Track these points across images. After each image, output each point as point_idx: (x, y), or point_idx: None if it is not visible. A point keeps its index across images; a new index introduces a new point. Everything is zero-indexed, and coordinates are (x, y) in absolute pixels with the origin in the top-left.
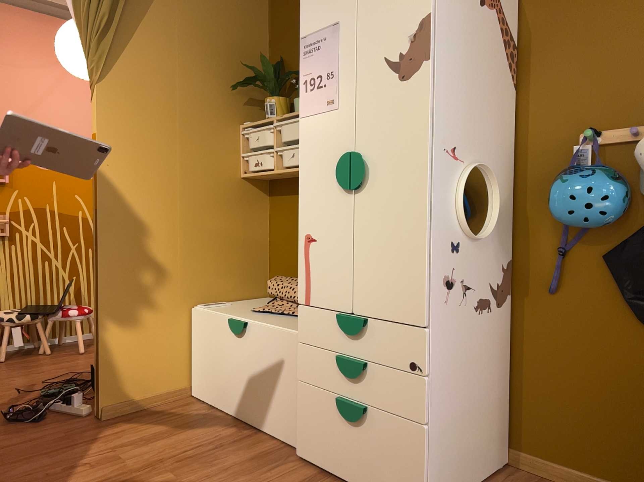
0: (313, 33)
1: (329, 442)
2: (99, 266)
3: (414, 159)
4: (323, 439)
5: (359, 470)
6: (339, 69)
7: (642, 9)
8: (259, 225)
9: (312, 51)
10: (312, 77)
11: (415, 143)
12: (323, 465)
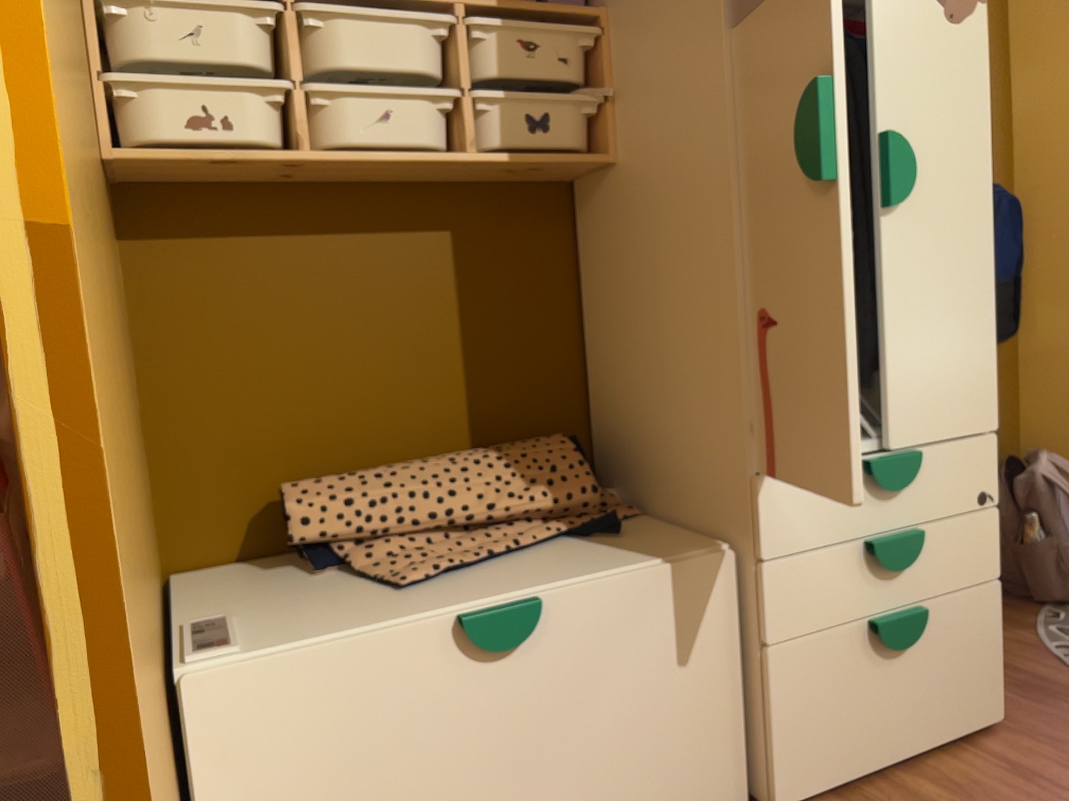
0: None
1: (855, 720)
2: (100, 615)
3: (974, 161)
4: (842, 725)
5: (912, 723)
6: None
7: None
8: (129, 340)
9: None
10: None
11: (974, 134)
12: (844, 774)
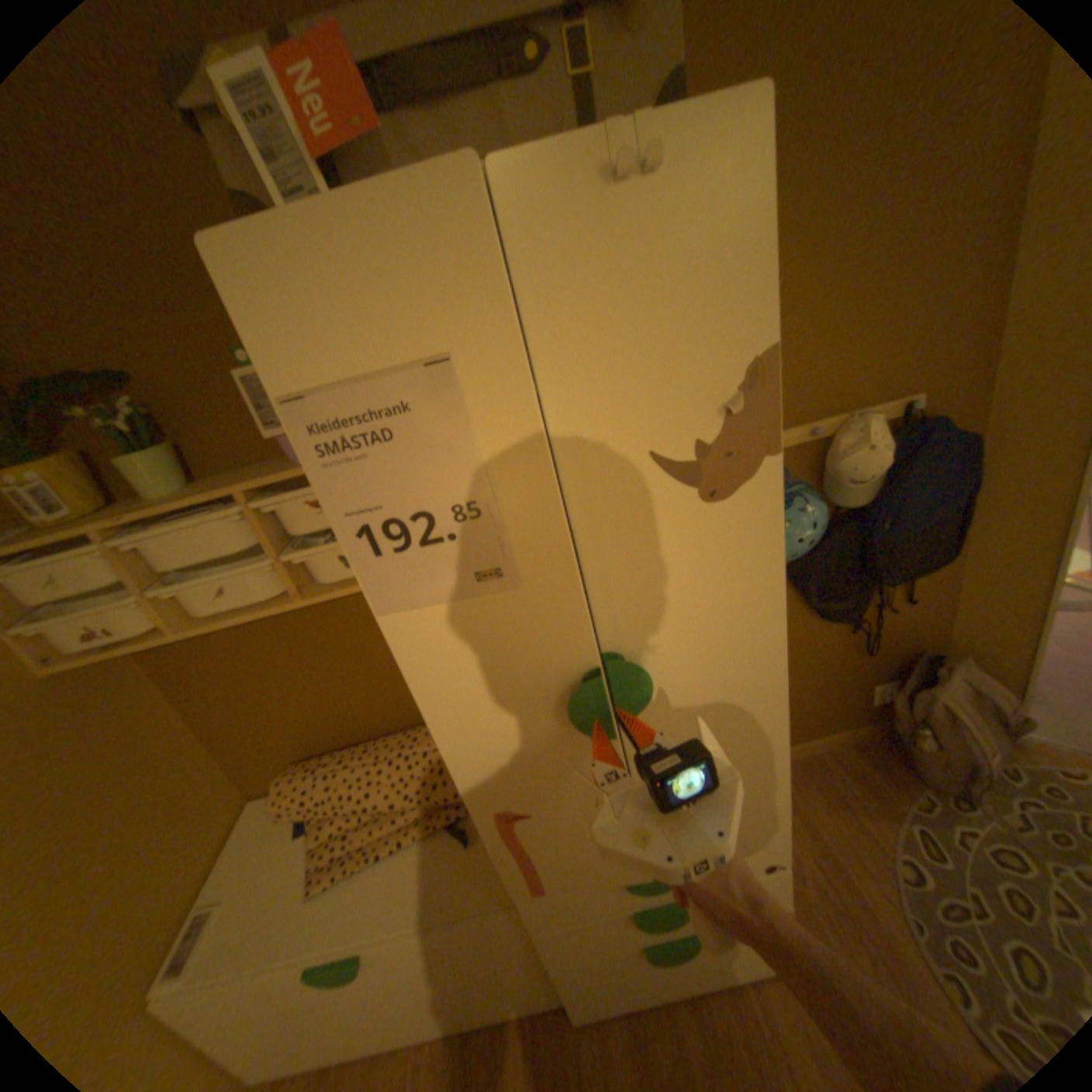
0: (337, 382)
1: (635, 989)
2: None
3: (755, 638)
4: (623, 992)
5: (693, 984)
6: (499, 488)
7: (813, 254)
8: (151, 720)
9: (362, 443)
10: (392, 516)
11: (754, 613)
12: (629, 1009)
